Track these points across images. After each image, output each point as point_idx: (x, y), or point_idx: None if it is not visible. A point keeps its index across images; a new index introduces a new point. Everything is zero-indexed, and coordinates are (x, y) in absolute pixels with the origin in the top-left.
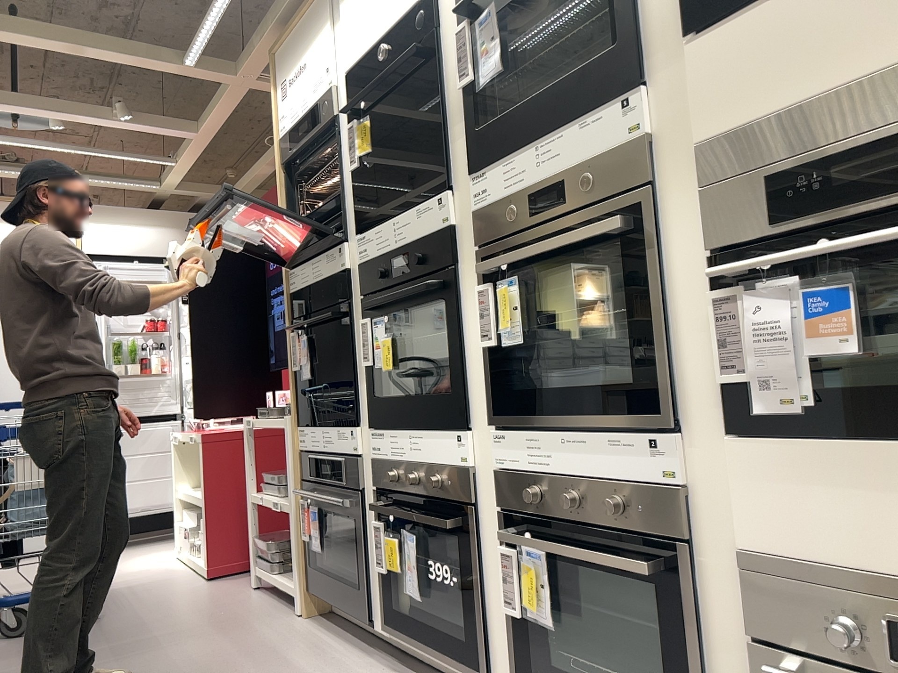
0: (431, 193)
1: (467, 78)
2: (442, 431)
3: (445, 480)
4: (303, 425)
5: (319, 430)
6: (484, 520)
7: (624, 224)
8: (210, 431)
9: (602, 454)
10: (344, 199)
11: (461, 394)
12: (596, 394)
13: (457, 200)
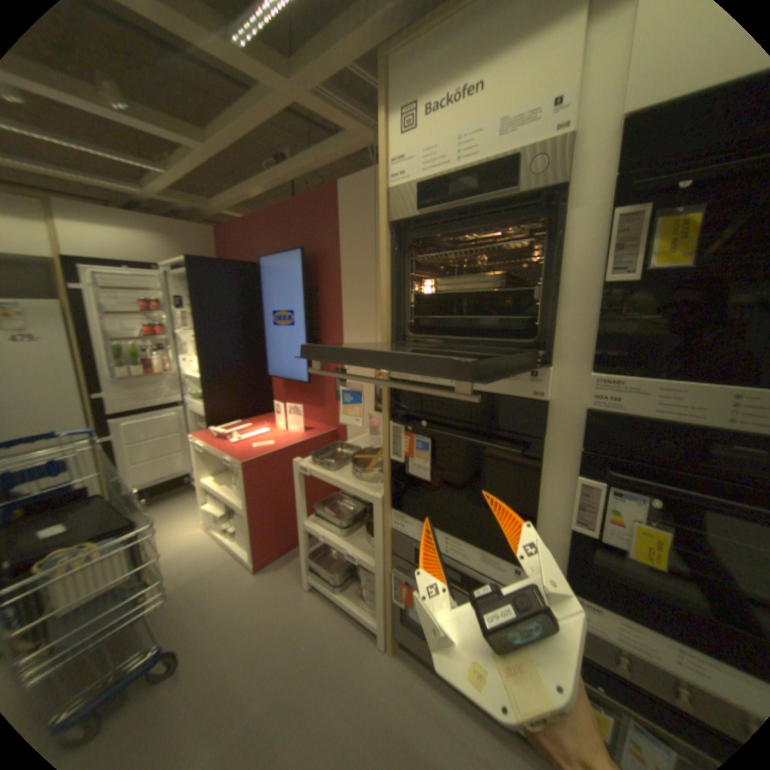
0: None
1: None
2: None
3: None
4: (402, 509)
5: (441, 532)
6: None
7: None
8: (238, 446)
9: None
10: (561, 309)
11: None
12: None
13: None
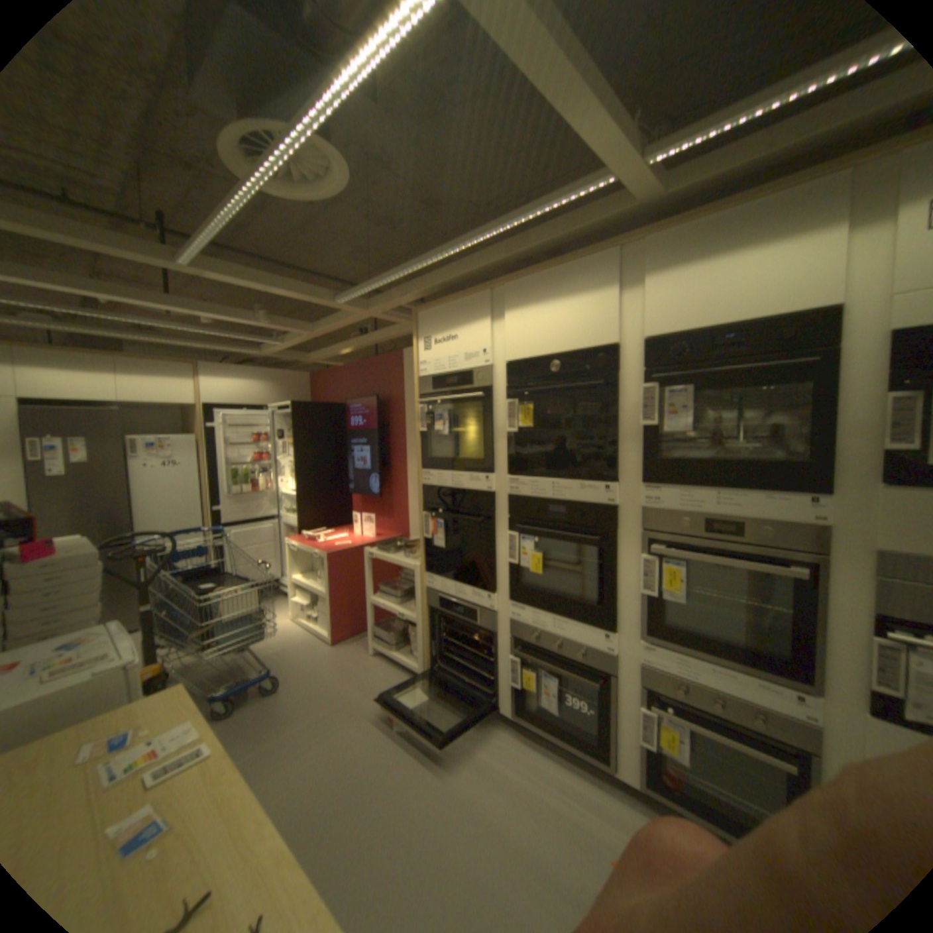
0: (596, 478)
1: (652, 422)
2: (589, 627)
3: (590, 656)
4: (431, 574)
5: (452, 583)
6: (622, 687)
7: (811, 579)
8: (323, 546)
9: (751, 690)
10: (494, 446)
11: (614, 612)
12: (753, 657)
13: (622, 492)
